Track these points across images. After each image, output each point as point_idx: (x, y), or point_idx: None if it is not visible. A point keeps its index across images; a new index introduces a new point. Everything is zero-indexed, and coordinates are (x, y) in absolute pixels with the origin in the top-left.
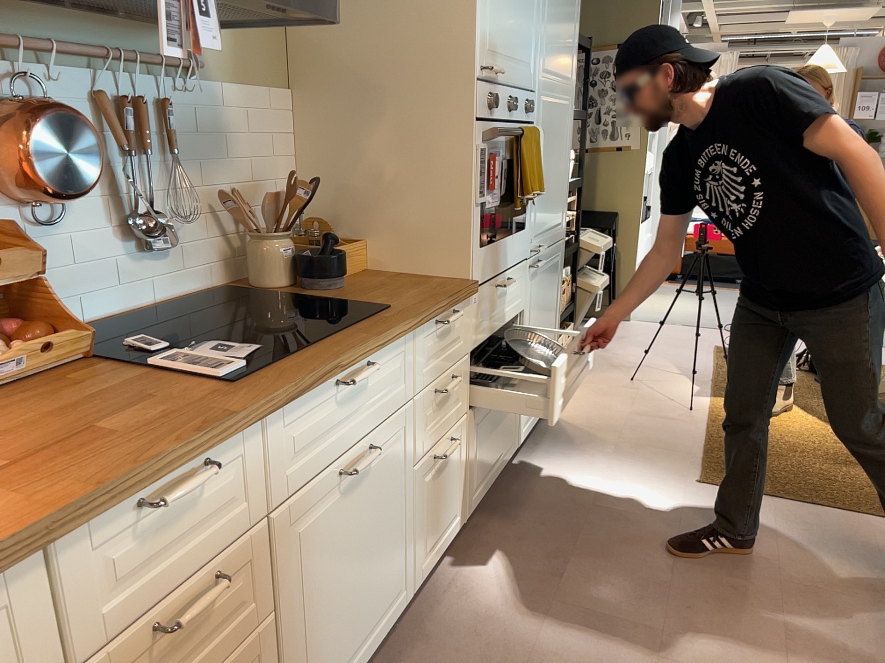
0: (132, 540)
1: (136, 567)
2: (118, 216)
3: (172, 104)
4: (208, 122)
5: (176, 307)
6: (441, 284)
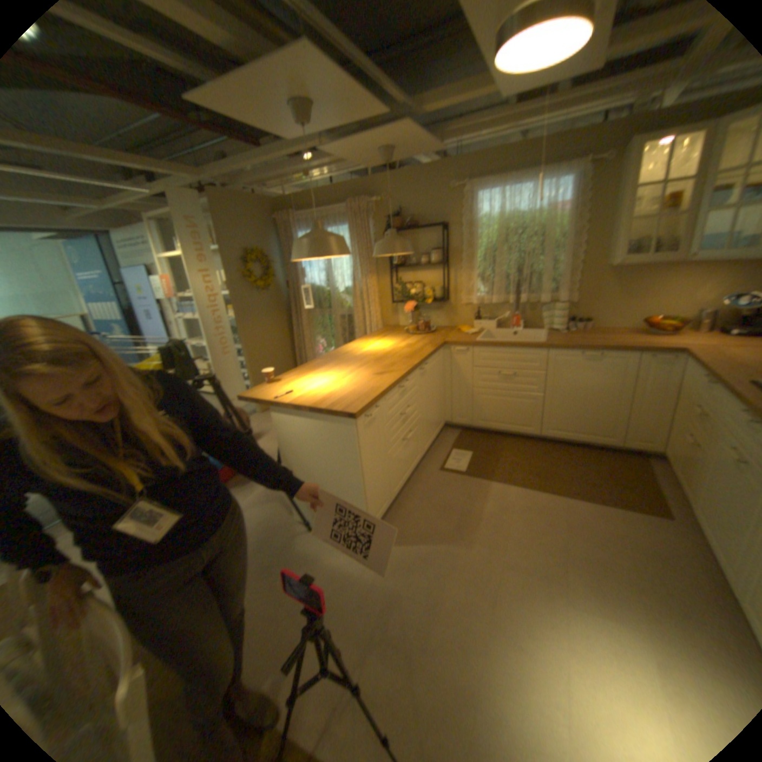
0: (707, 383)
1: (705, 389)
2: None
3: None
4: None
5: None
6: None
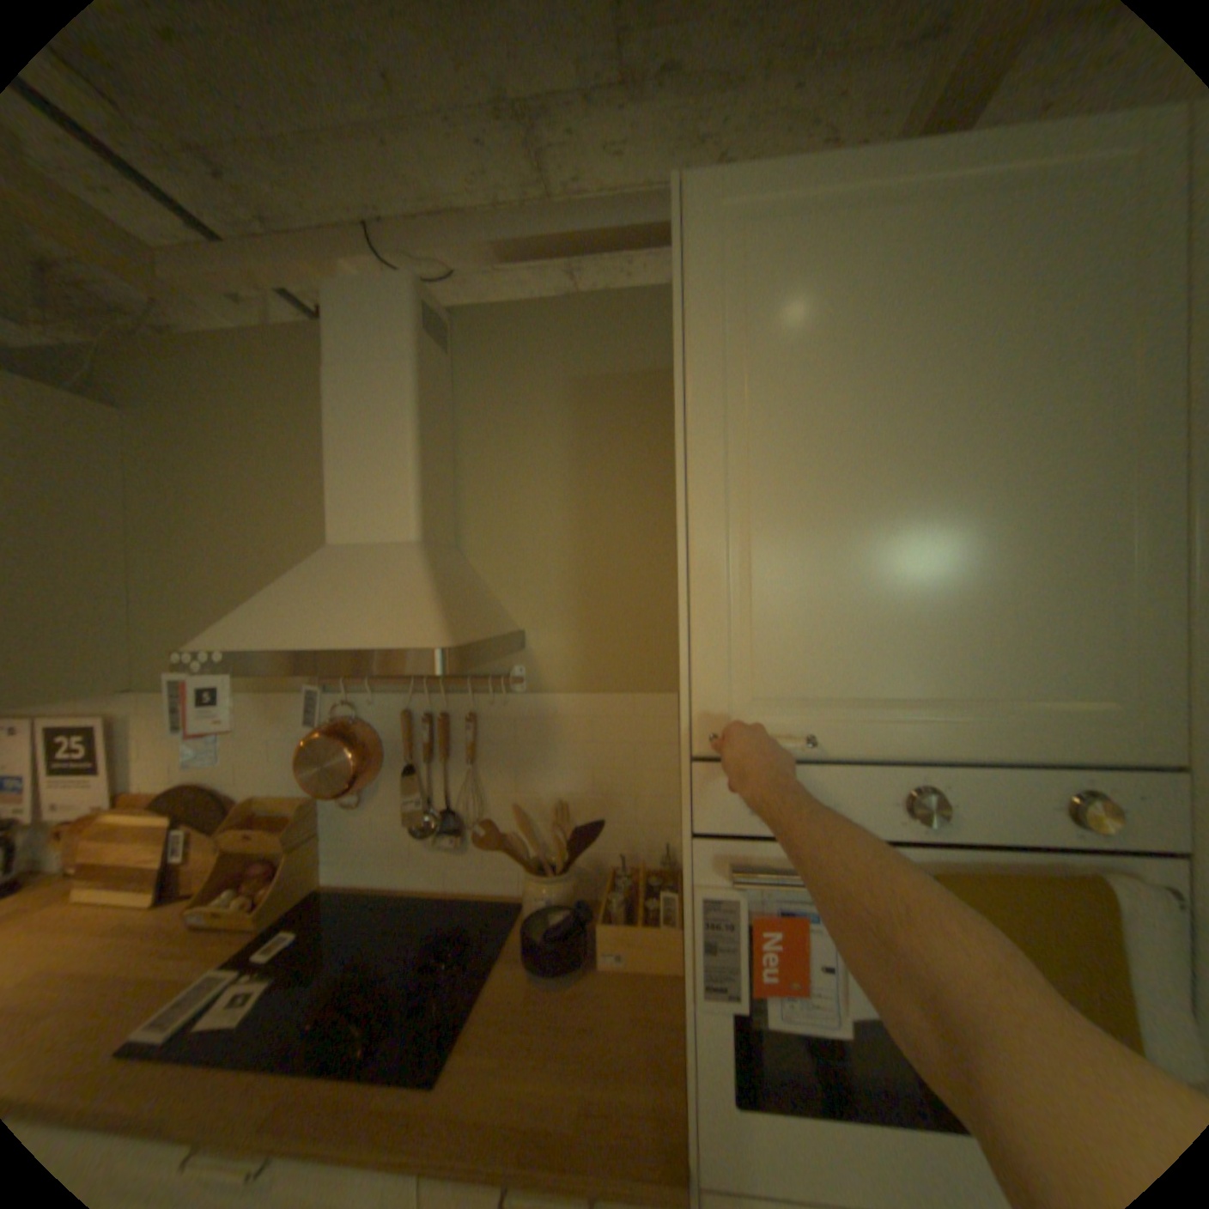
0: None
1: None
2: (432, 807)
3: (471, 719)
4: (529, 731)
5: (450, 907)
6: (620, 1119)
